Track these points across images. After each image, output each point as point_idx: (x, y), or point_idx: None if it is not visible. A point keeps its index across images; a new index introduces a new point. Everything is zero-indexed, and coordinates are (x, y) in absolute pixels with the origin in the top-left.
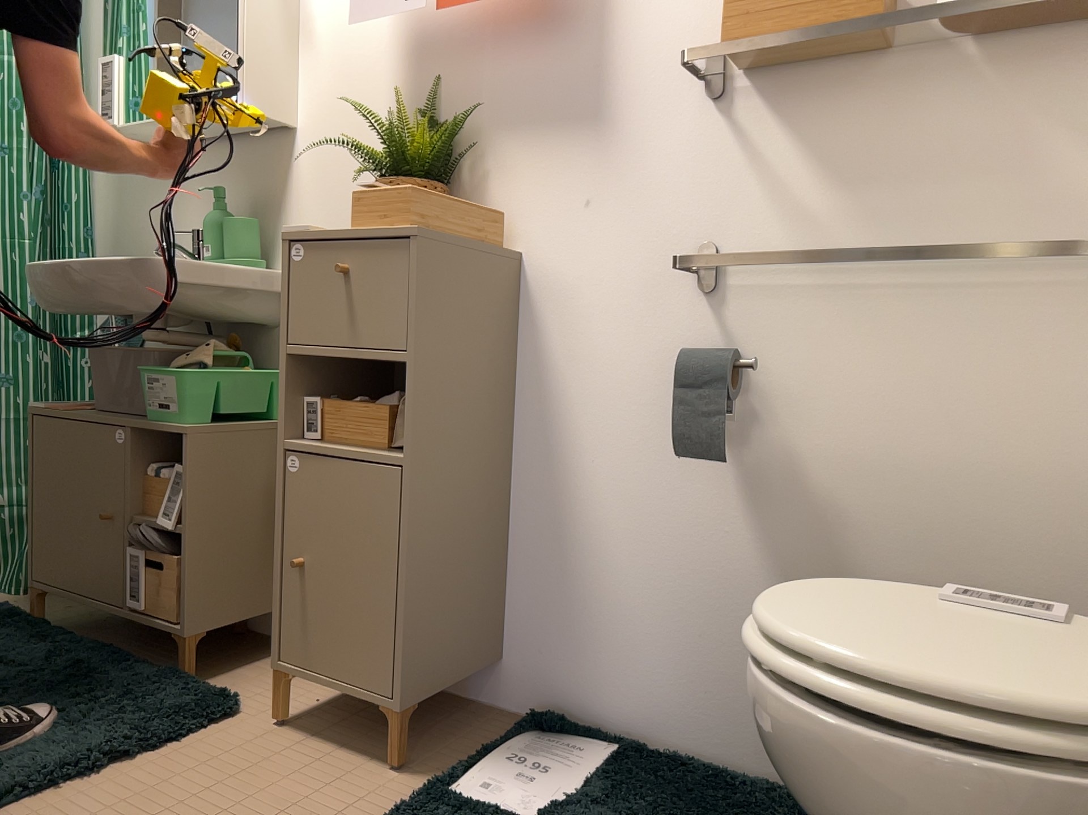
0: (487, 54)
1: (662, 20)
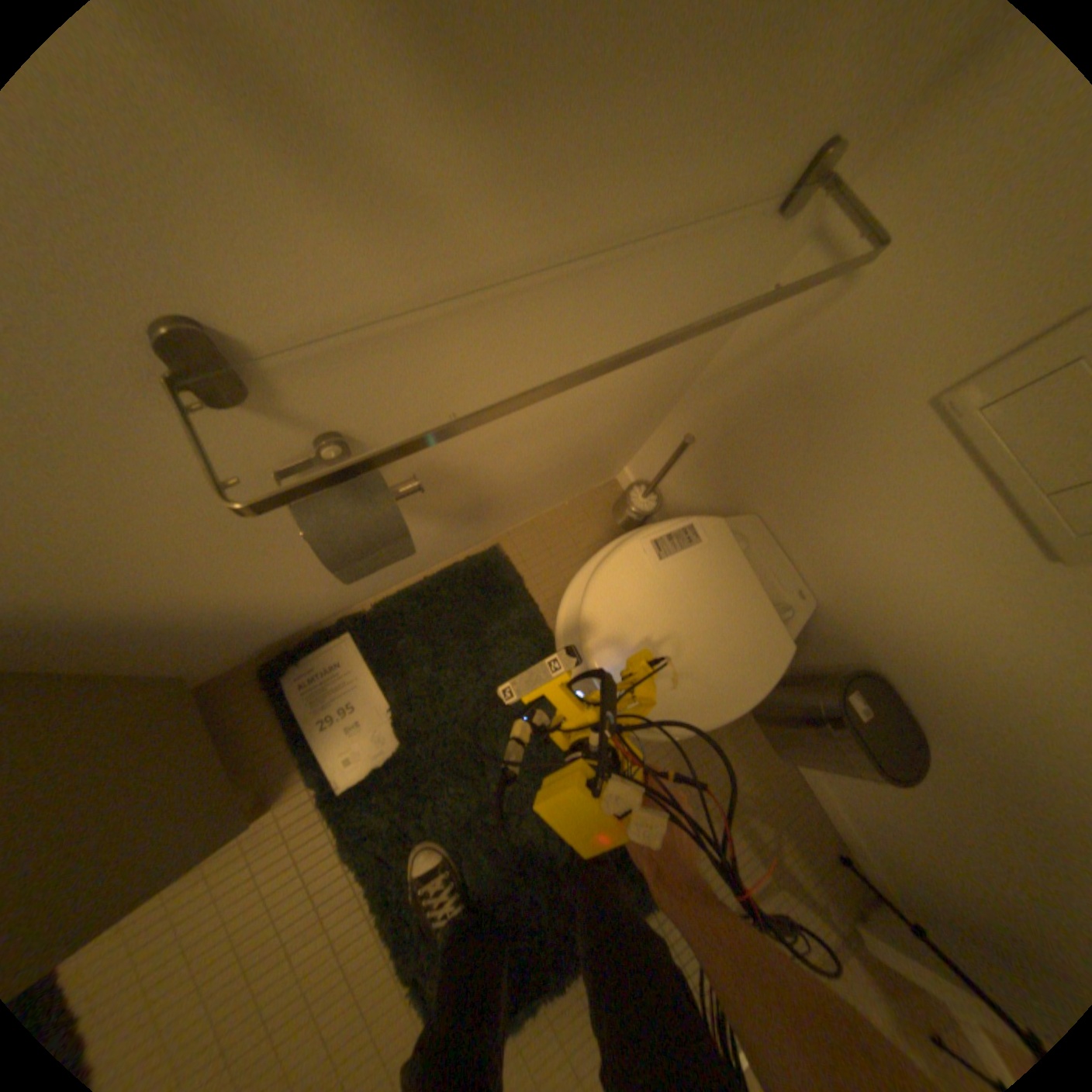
0: None
1: None
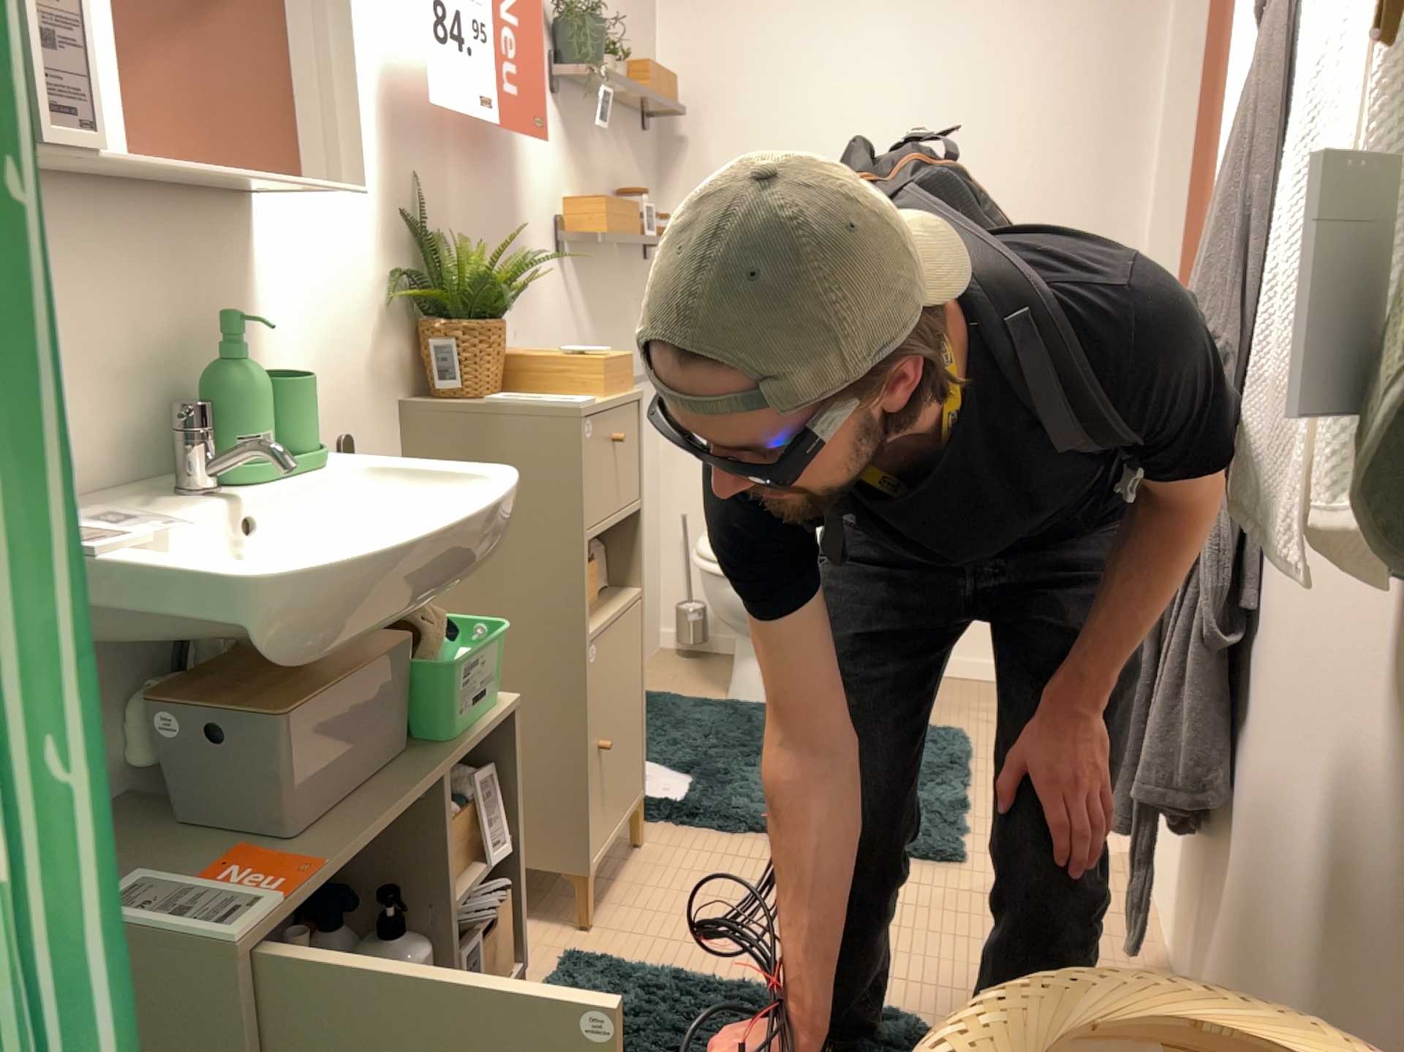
0: (451, 160)
1: (539, 180)
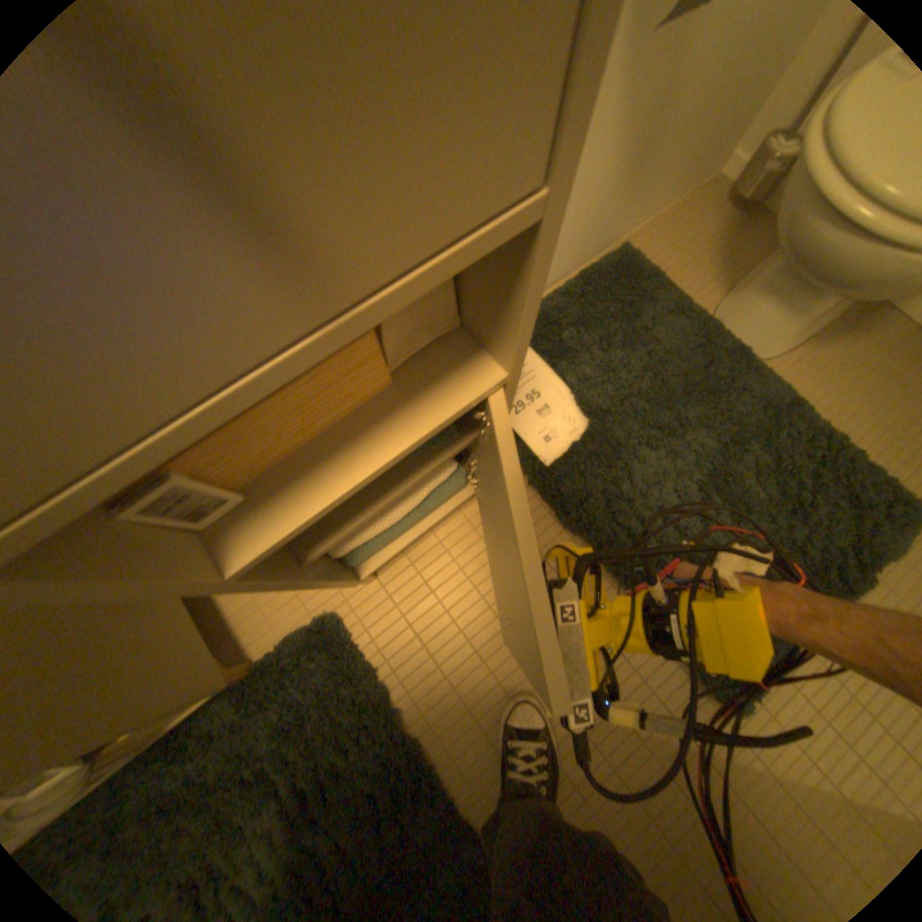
0: None
1: None
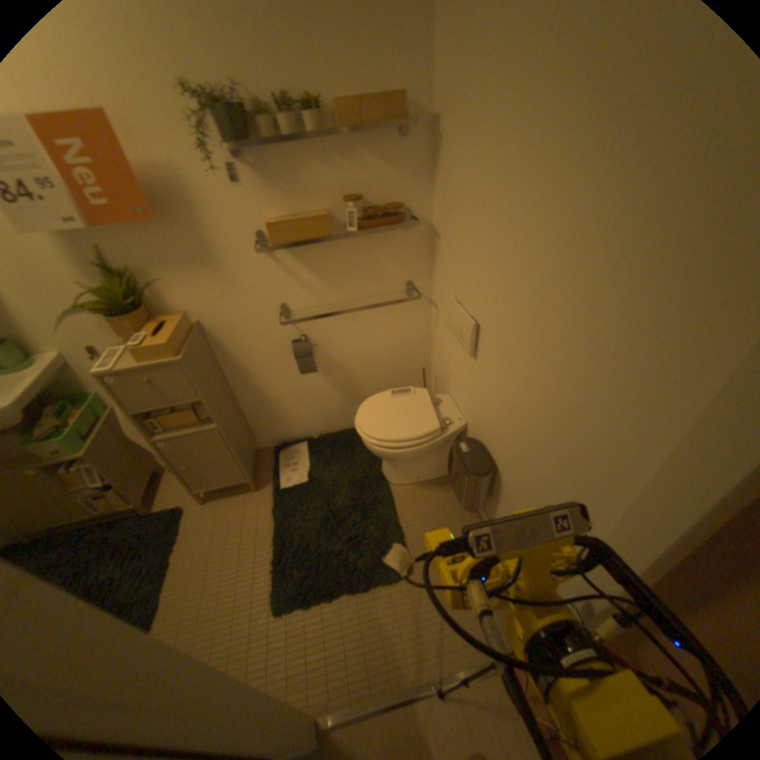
0: (121, 229)
1: (226, 214)
